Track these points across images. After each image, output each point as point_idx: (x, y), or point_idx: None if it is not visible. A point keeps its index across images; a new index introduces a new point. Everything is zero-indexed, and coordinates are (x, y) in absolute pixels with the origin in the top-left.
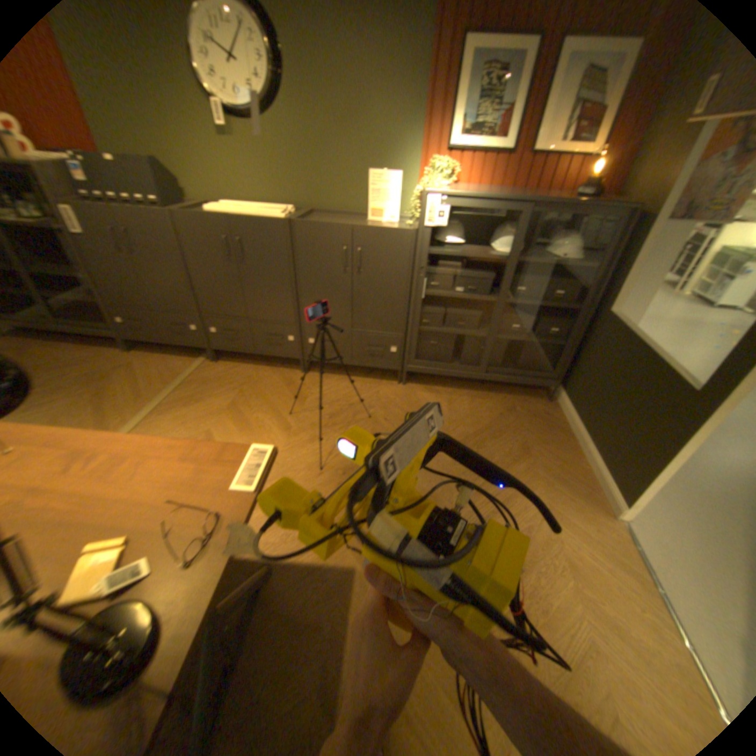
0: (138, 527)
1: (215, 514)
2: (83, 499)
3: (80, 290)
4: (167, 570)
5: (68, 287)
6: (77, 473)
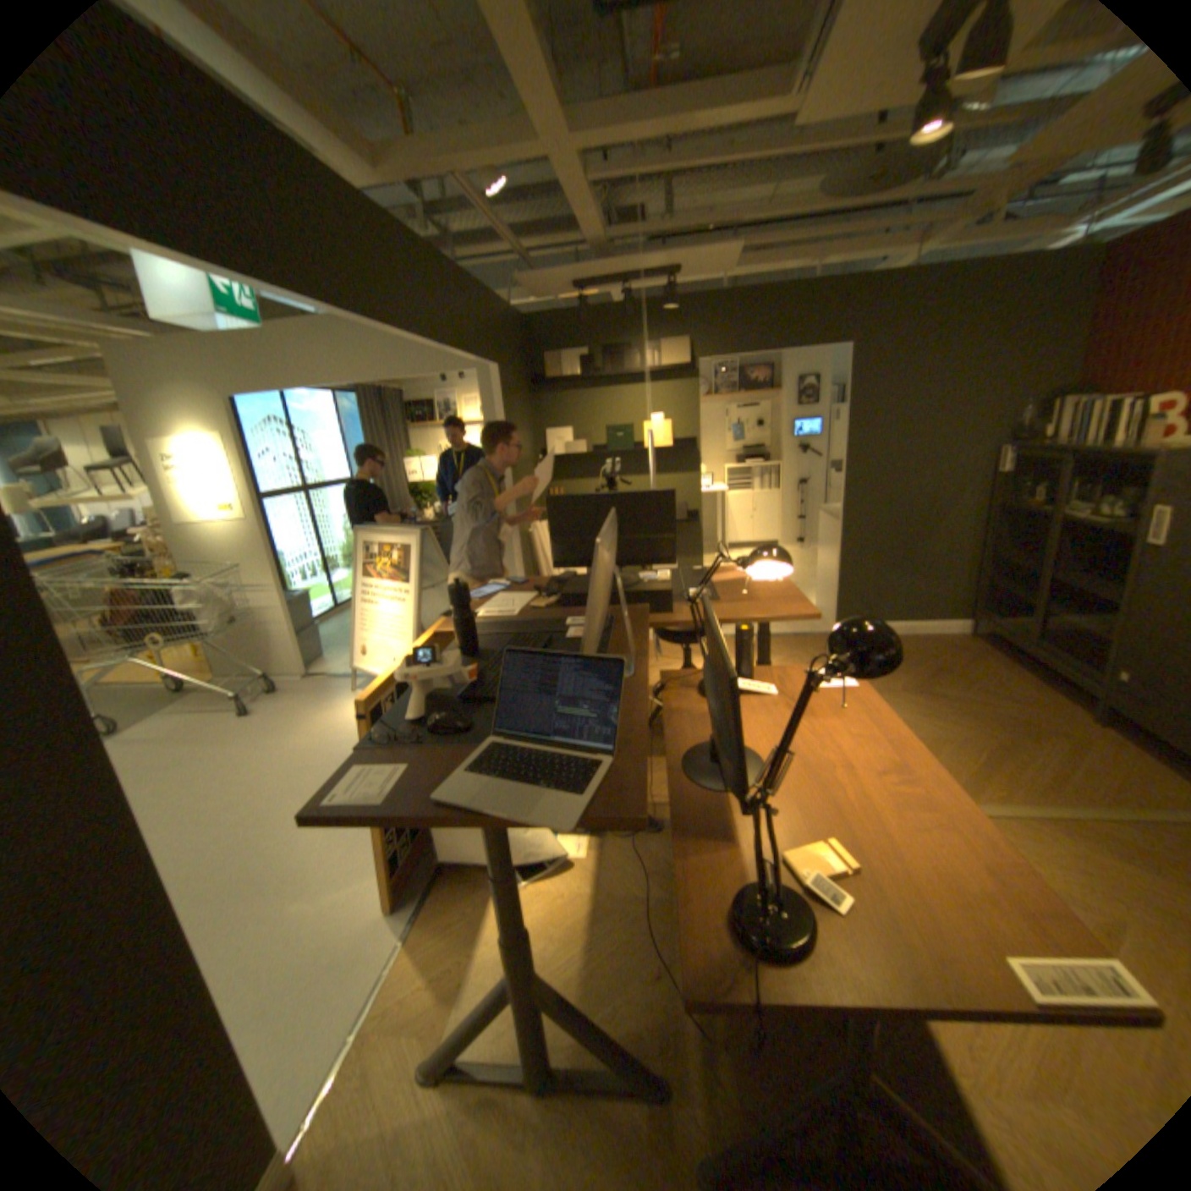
0: (875, 875)
1: (953, 961)
2: (865, 808)
3: (1097, 618)
4: (854, 936)
5: (1085, 609)
6: (884, 785)
